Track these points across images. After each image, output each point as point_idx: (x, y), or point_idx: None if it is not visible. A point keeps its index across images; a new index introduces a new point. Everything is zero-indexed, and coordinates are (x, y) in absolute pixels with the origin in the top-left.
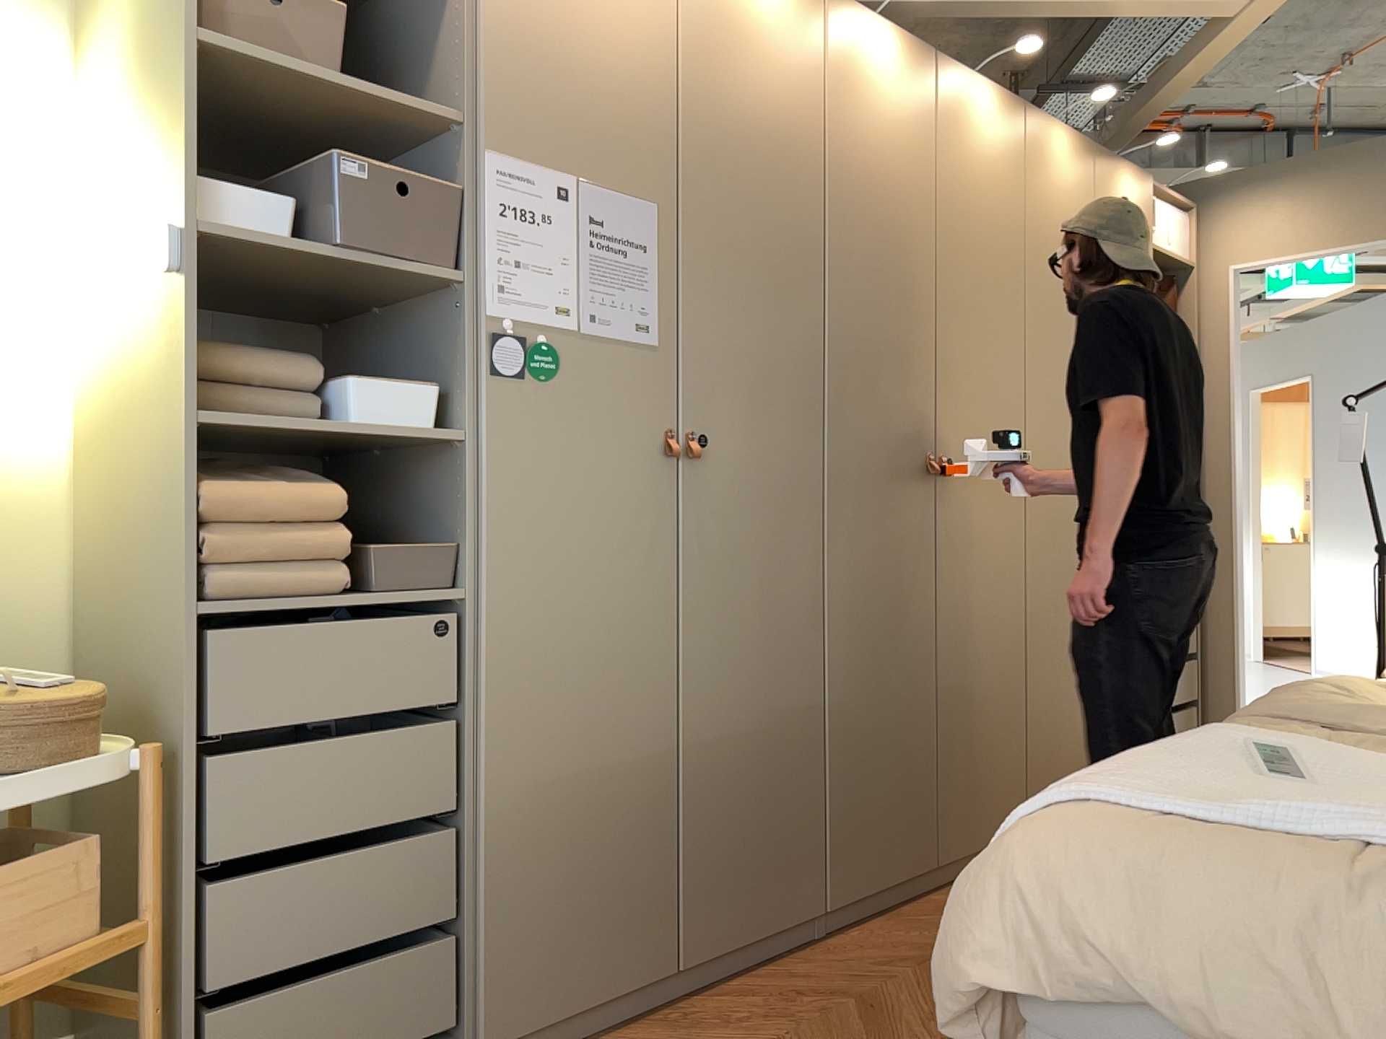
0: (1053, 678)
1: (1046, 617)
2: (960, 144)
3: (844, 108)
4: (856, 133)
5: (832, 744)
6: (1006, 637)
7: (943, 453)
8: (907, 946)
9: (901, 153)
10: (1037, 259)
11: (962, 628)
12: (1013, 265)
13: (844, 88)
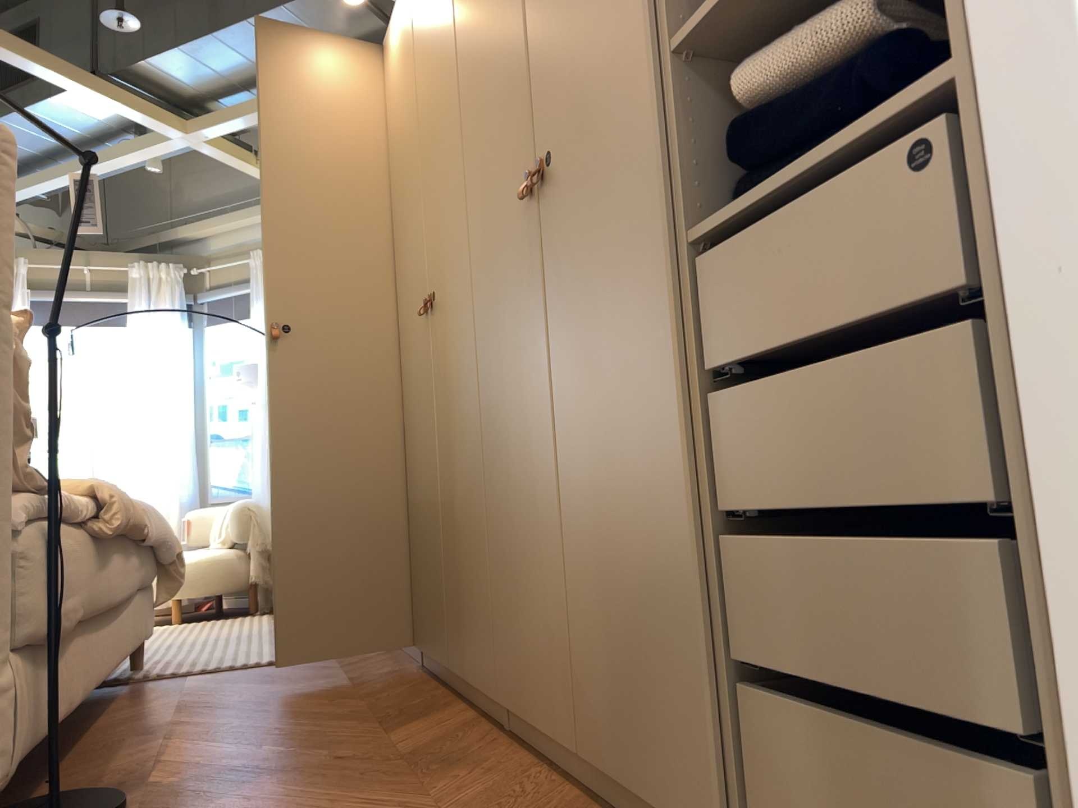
0: (508, 504)
1: (497, 424)
2: (424, 21)
3: (395, 114)
4: (398, 120)
5: (414, 526)
6: (471, 453)
7: (433, 294)
8: (383, 668)
9: (408, 95)
10: (464, 10)
11: (449, 444)
12: (451, 57)
13: (394, 102)
